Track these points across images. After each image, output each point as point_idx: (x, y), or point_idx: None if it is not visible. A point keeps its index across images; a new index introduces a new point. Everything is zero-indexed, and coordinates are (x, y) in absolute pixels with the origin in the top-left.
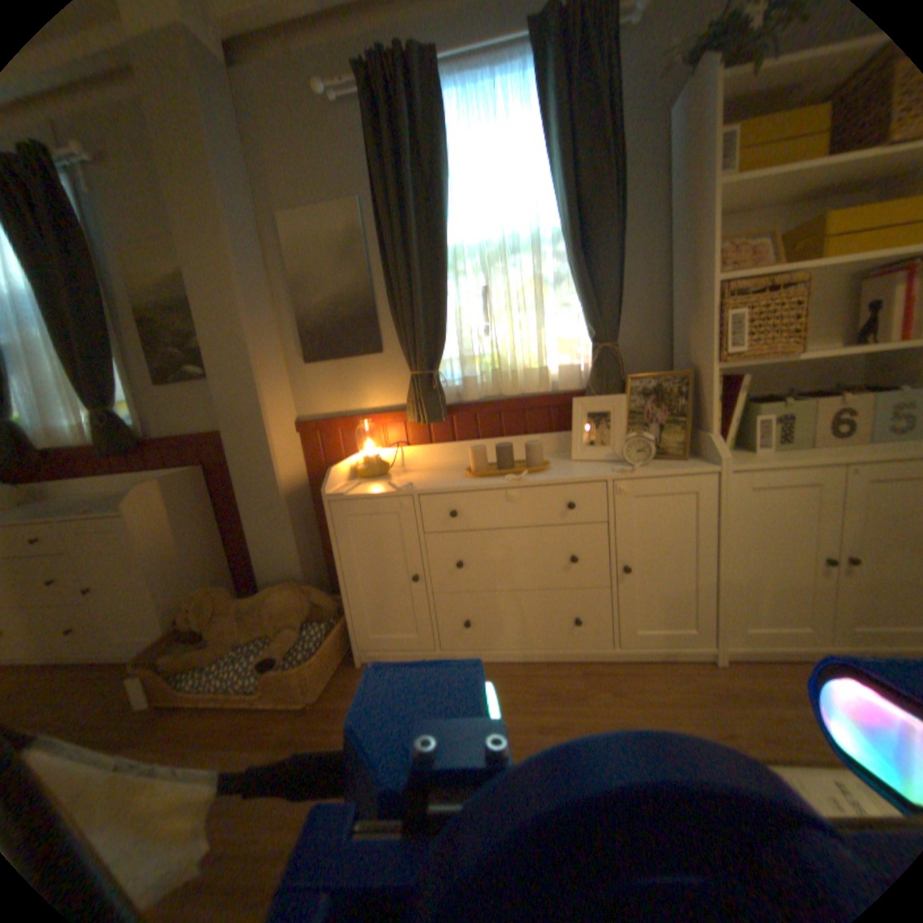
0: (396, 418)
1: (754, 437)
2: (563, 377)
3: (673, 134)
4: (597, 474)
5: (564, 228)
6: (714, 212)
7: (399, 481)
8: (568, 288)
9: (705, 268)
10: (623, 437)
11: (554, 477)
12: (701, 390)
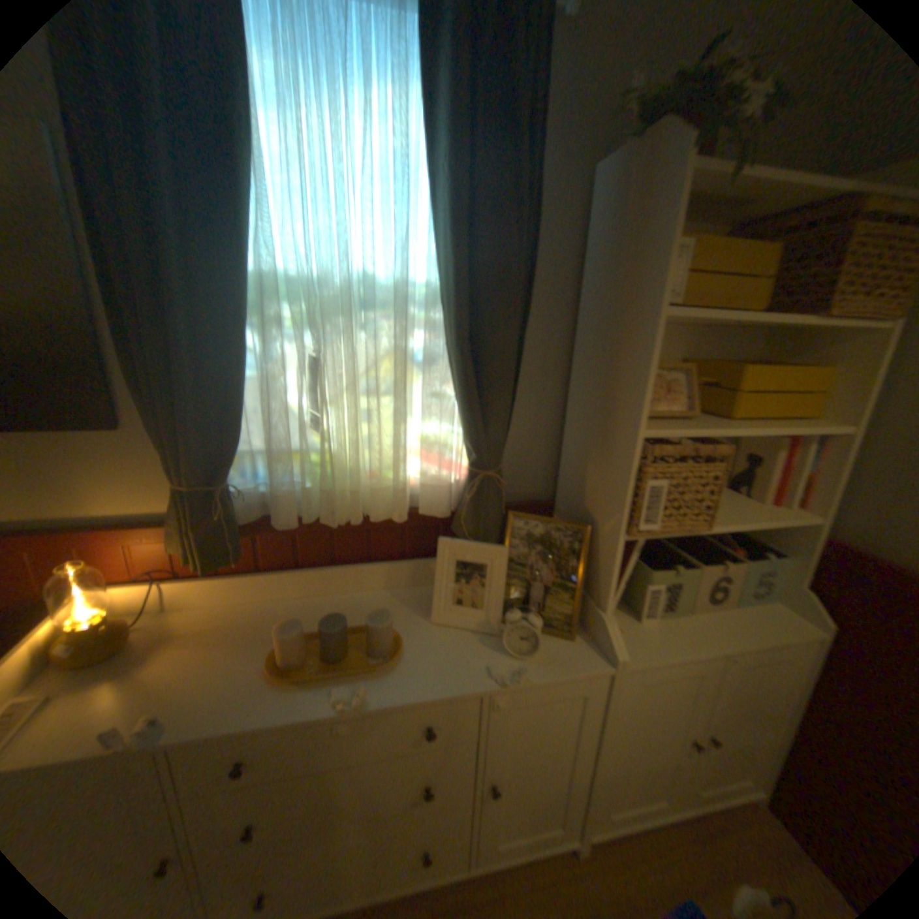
0: (148, 539)
1: (639, 599)
2: (426, 492)
3: (594, 195)
4: (470, 680)
5: (447, 298)
6: (652, 349)
7: (137, 690)
8: (443, 377)
9: (626, 411)
10: (502, 605)
11: (408, 692)
12: (596, 548)
